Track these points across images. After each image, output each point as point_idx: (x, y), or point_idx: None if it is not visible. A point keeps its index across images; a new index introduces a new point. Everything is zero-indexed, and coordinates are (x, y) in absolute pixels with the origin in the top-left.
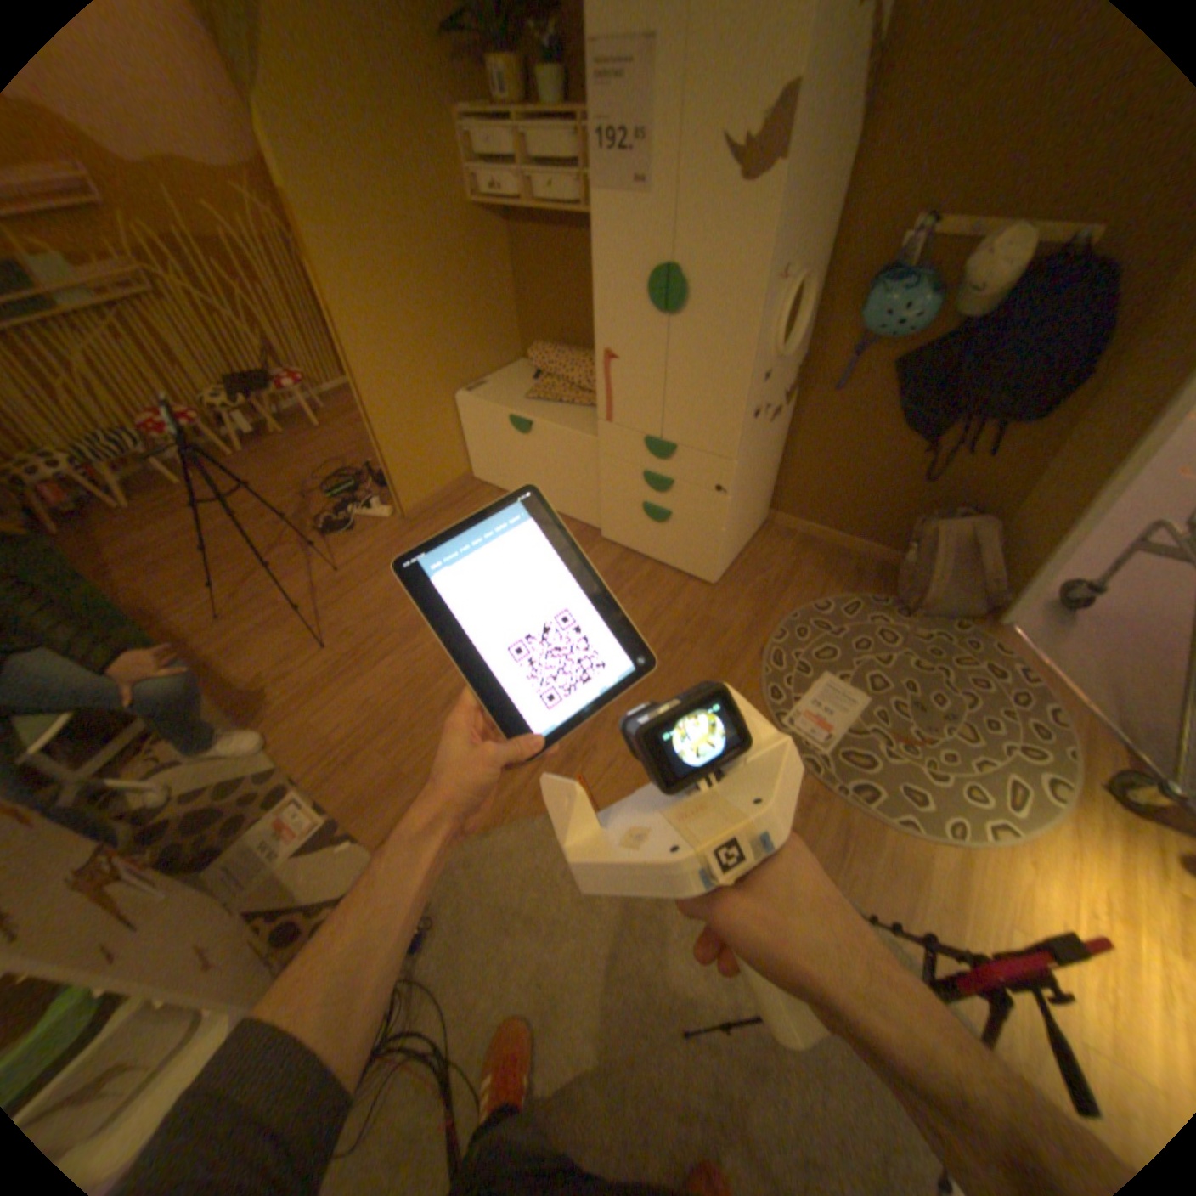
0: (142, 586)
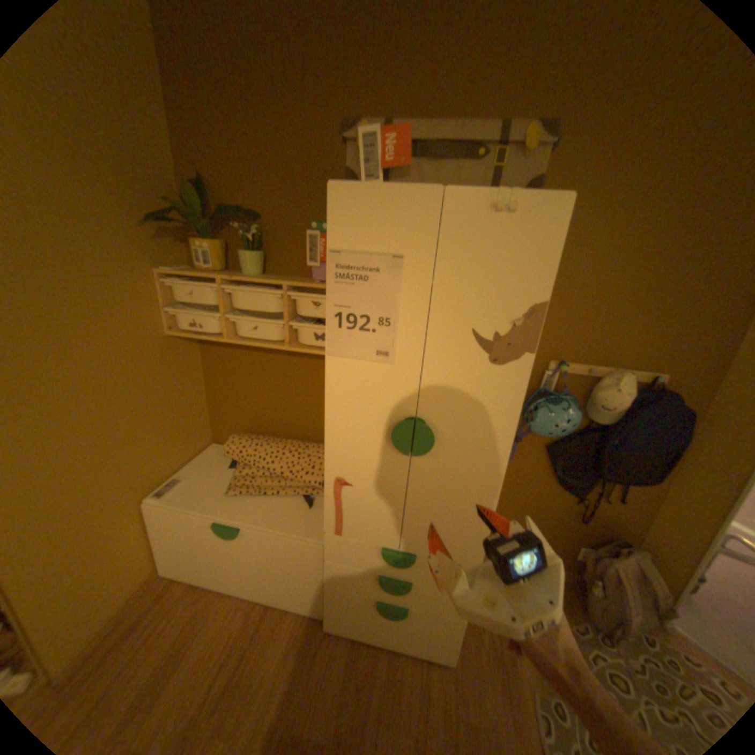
0: None
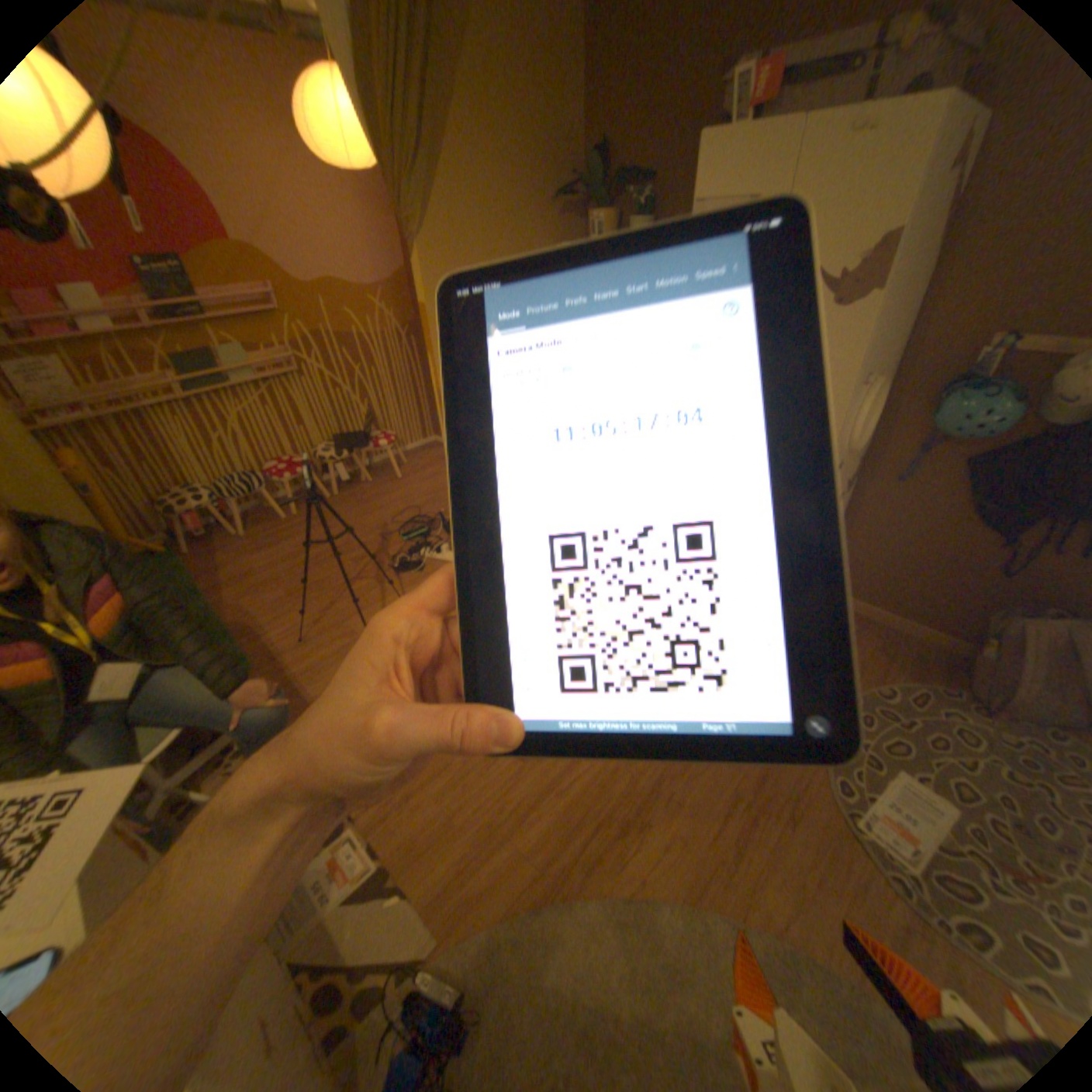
0: (246, 605)
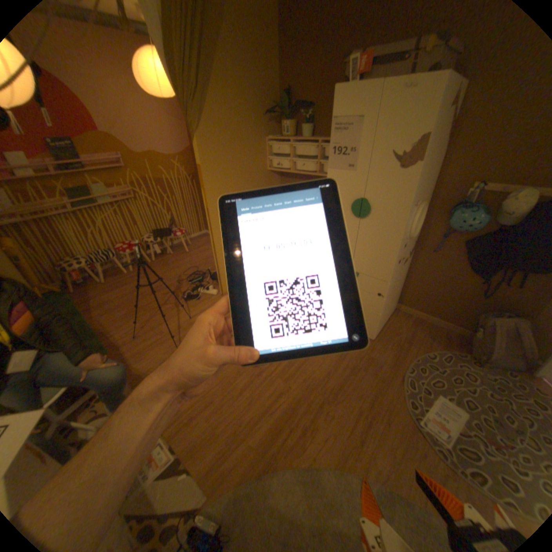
0: (104, 319)
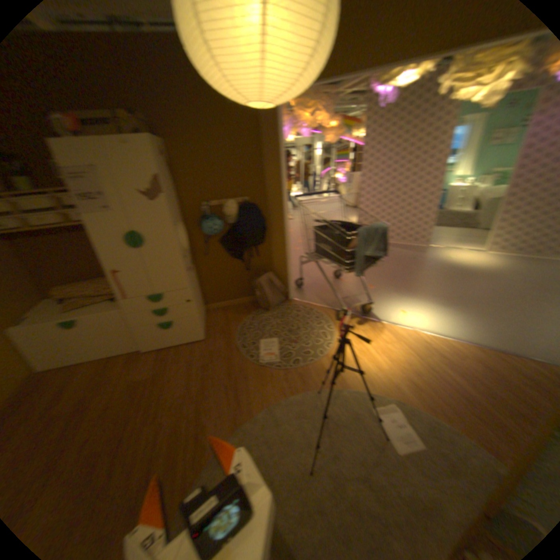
0: None
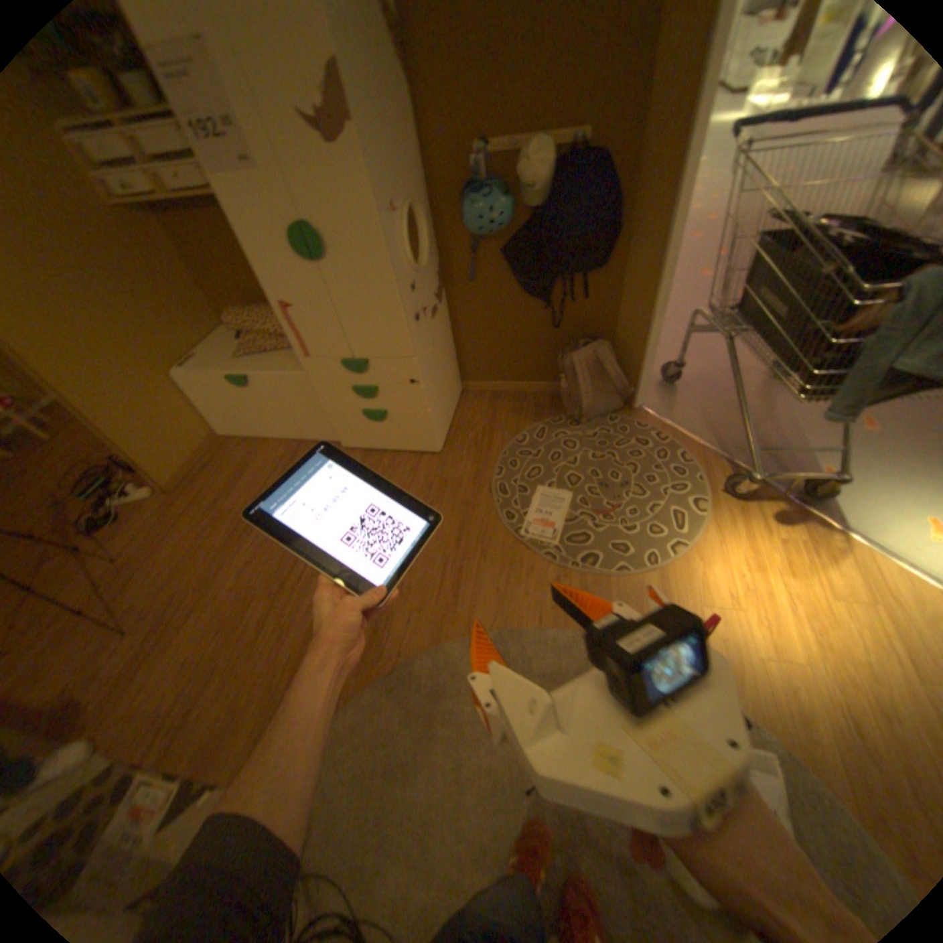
0: None
